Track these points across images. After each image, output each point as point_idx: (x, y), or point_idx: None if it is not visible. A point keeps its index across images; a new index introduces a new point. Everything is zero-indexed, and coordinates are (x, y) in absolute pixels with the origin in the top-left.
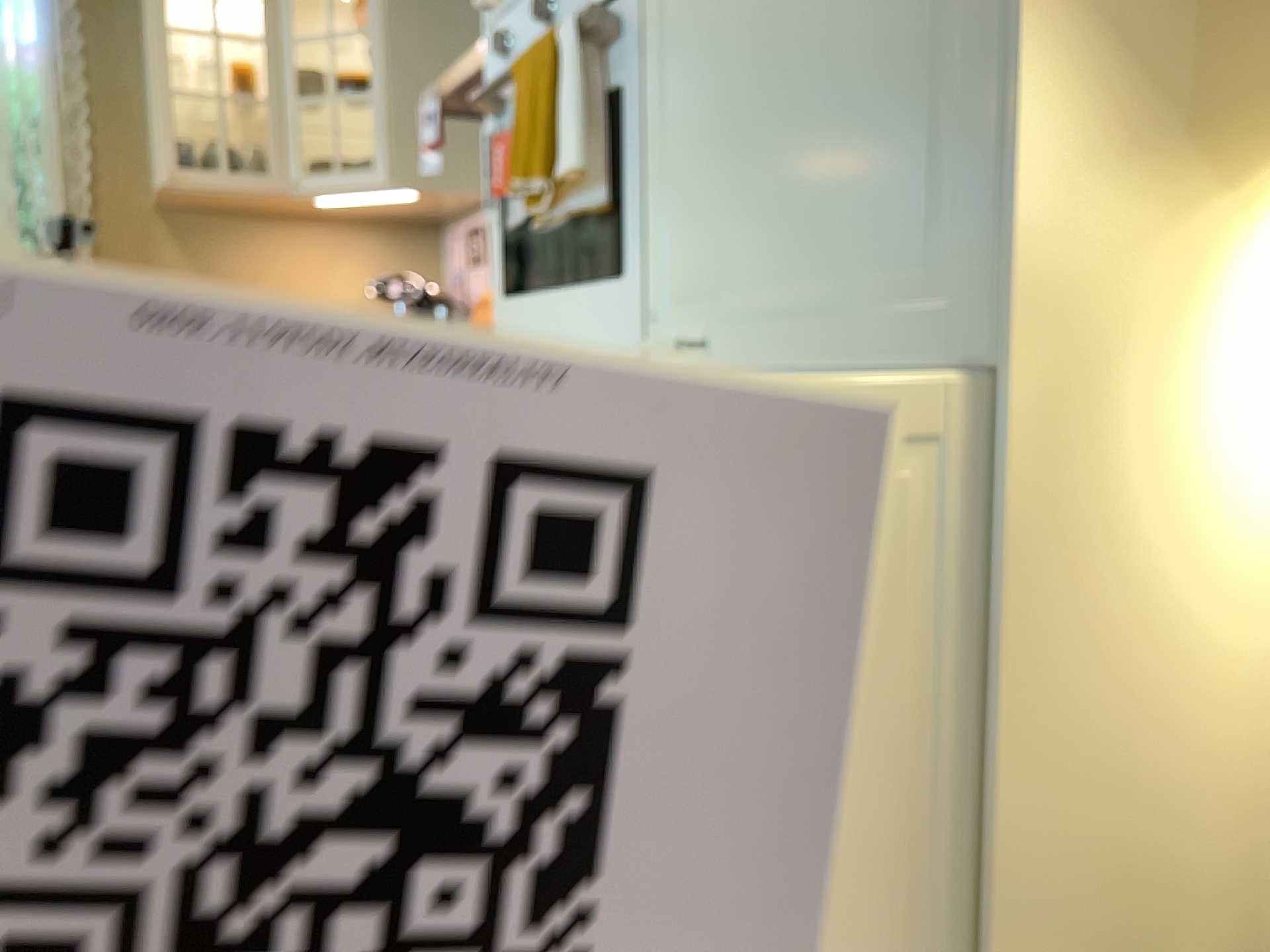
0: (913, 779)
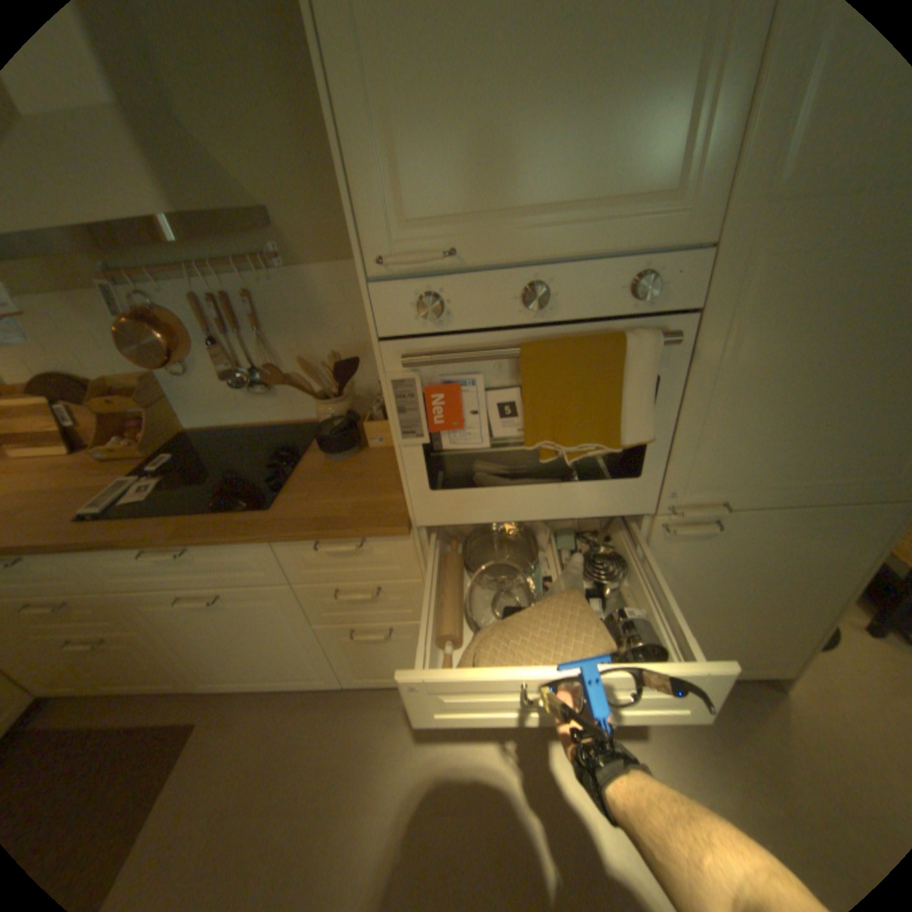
0: (806, 603)
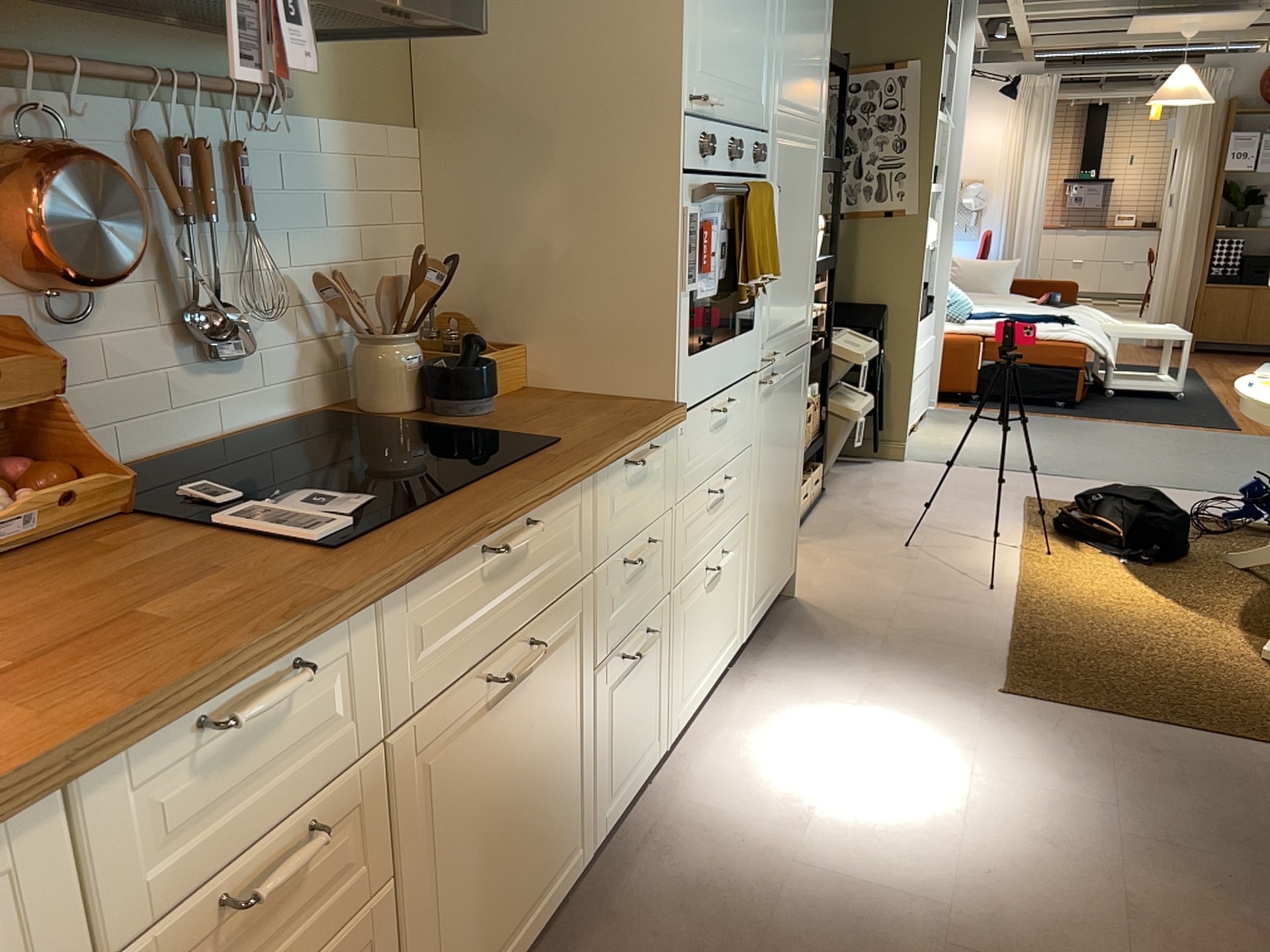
0: (795, 460)
